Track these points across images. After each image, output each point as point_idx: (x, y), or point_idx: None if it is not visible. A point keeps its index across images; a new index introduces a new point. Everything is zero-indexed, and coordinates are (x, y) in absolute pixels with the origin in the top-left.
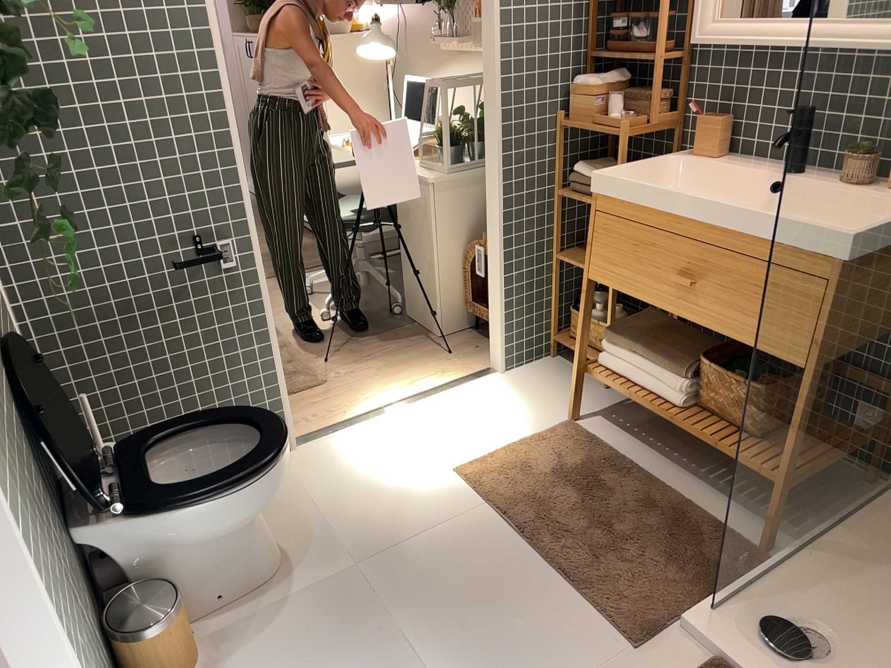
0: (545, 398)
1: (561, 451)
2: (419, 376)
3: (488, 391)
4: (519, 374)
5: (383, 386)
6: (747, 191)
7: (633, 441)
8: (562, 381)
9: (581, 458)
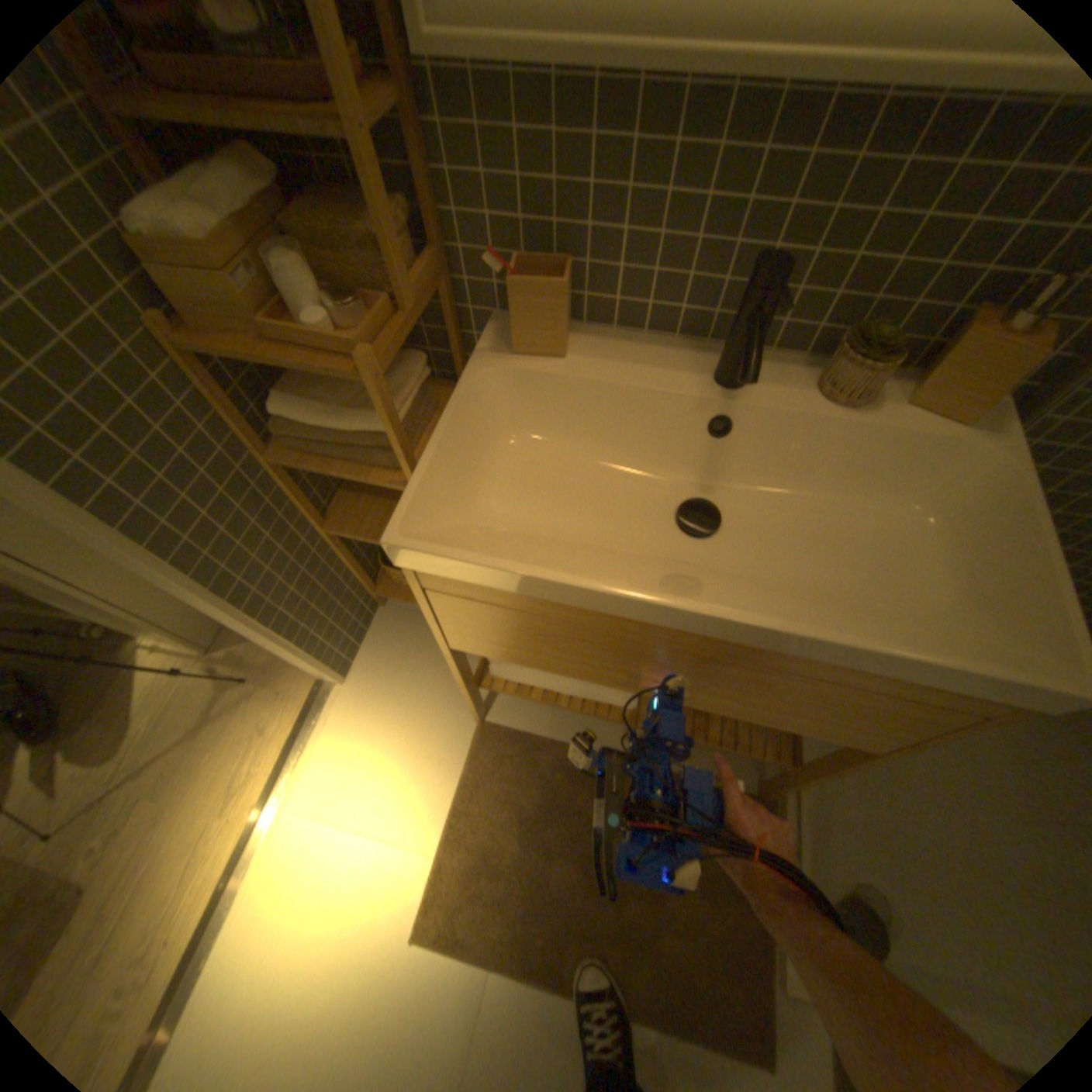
0: (420, 696)
1: (504, 795)
2: (223, 768)
3: (343, 735)
4: (359, 669)
5: (184, 834)
6: (643, 411)
7: (561, 712)
8: (419, 649)
9: (531, 790)
